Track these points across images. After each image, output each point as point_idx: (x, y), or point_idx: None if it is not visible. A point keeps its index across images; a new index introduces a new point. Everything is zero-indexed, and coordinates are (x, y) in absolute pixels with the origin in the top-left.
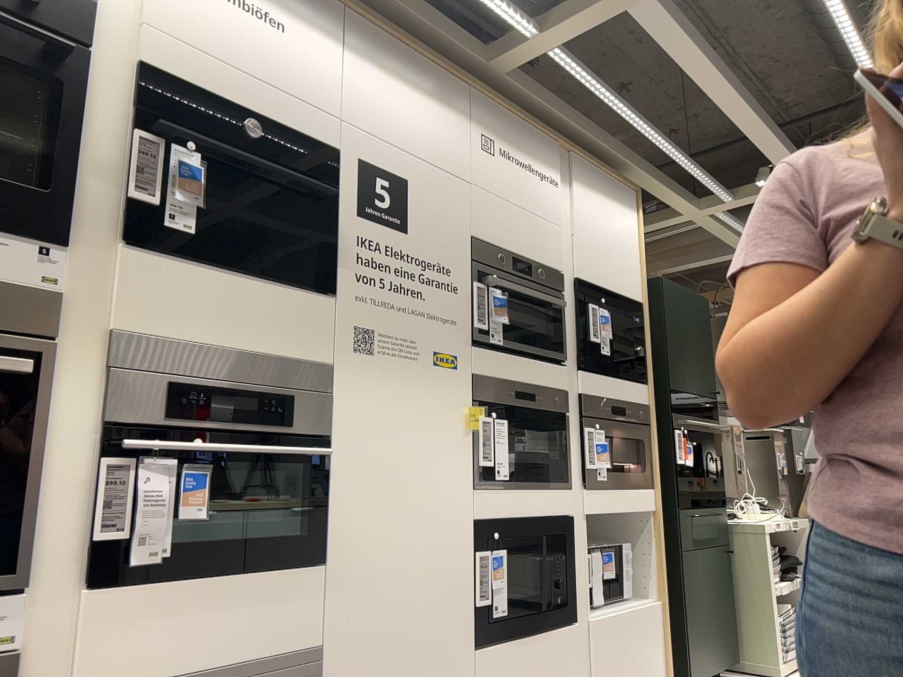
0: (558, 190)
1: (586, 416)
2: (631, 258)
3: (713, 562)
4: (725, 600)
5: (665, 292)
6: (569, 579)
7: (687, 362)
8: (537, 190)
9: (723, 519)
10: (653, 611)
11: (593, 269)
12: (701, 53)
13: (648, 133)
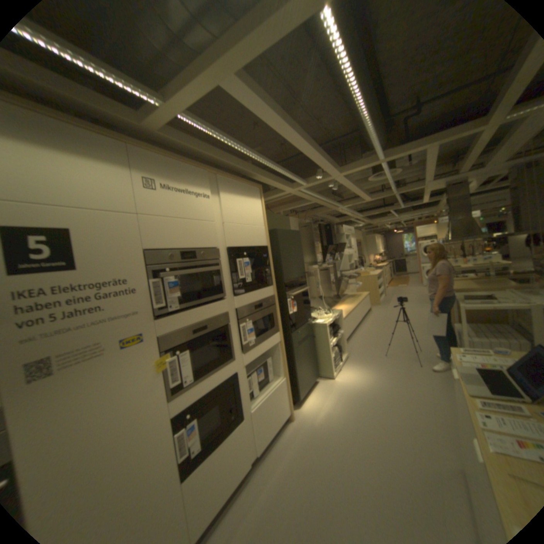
0: (211, 200)
1: (241, 318)
2: (260, 225)
3: (308, 345)
4: (313, 356)
5: (279, 235)
6: (237, 404)
7: (292, 265)
8: (195, 204)
9: (311, 324)
10: (283, 385)
11: (238, 239)
12: (278, 114)
13: (260, 159)
